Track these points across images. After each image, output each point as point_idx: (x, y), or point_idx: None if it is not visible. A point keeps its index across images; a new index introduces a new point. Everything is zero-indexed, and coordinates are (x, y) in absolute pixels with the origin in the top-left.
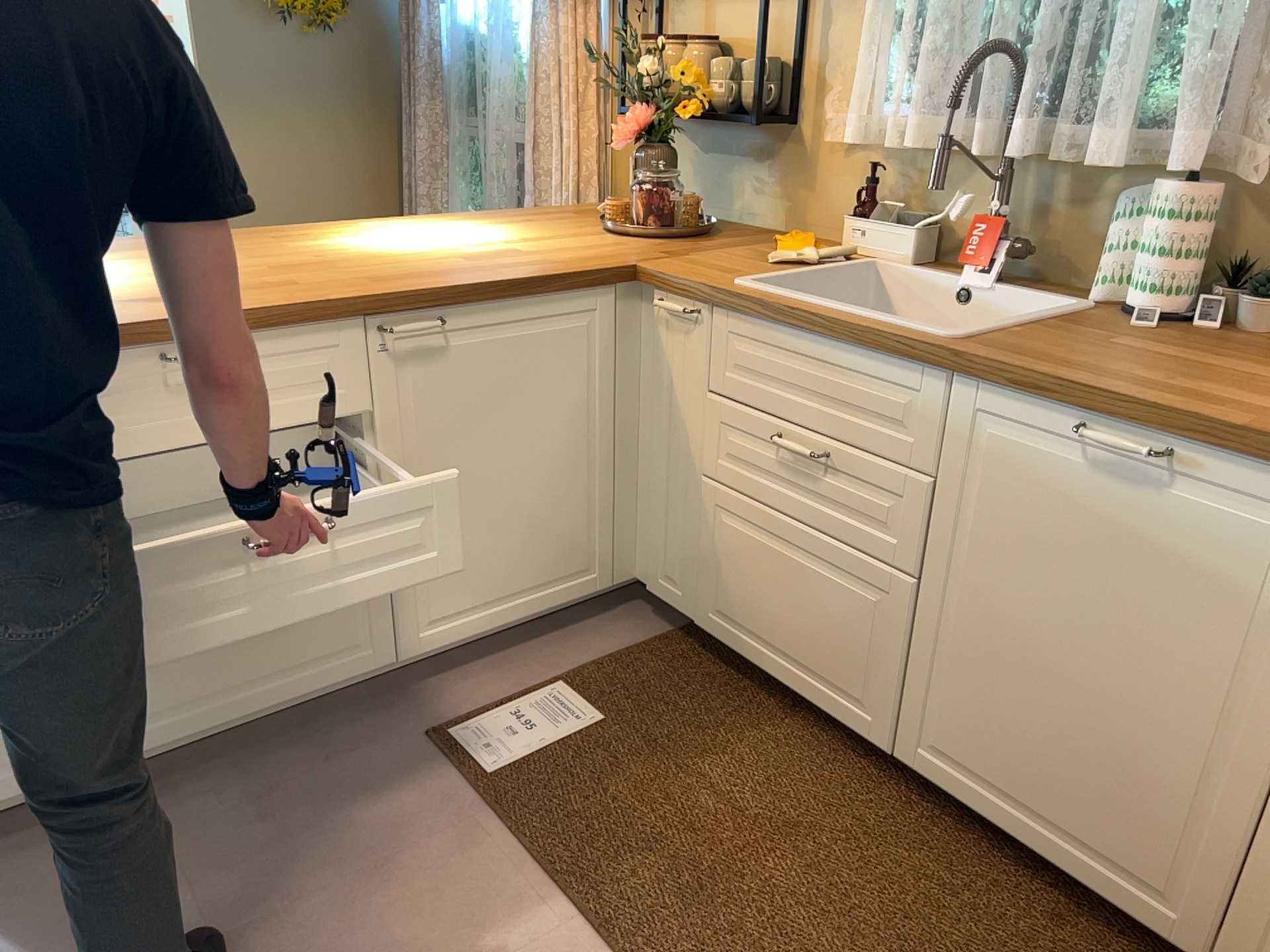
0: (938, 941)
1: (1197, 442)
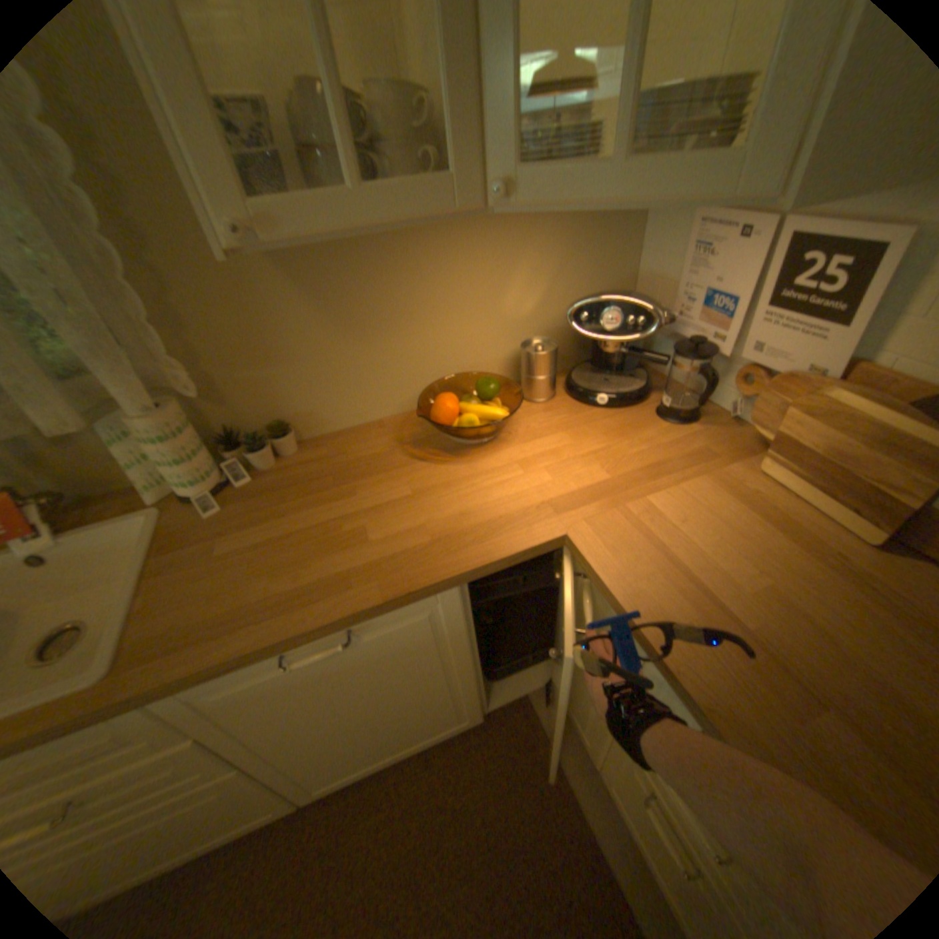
0: (413, 858)
1: (361, 622)
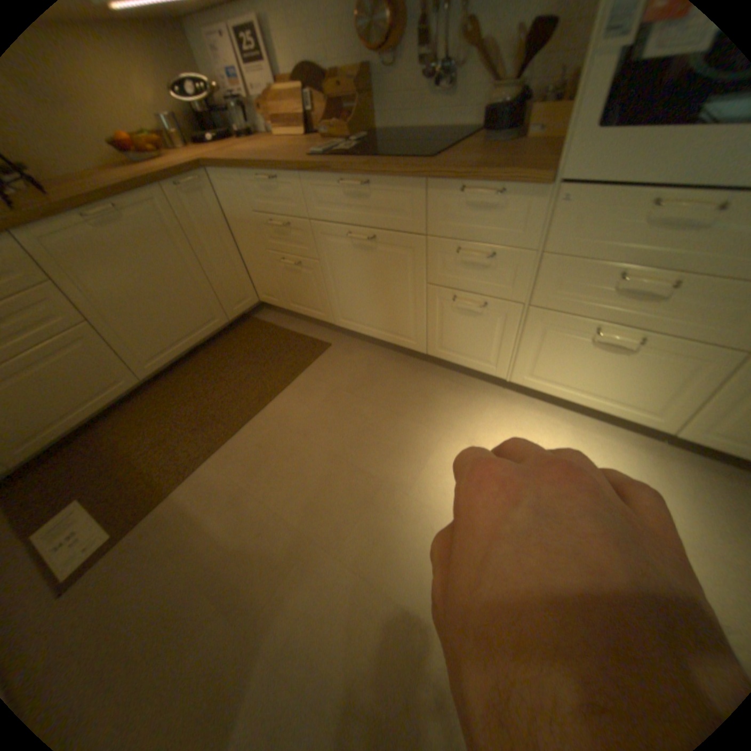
0: (216, 372)
1: (115, 193)
